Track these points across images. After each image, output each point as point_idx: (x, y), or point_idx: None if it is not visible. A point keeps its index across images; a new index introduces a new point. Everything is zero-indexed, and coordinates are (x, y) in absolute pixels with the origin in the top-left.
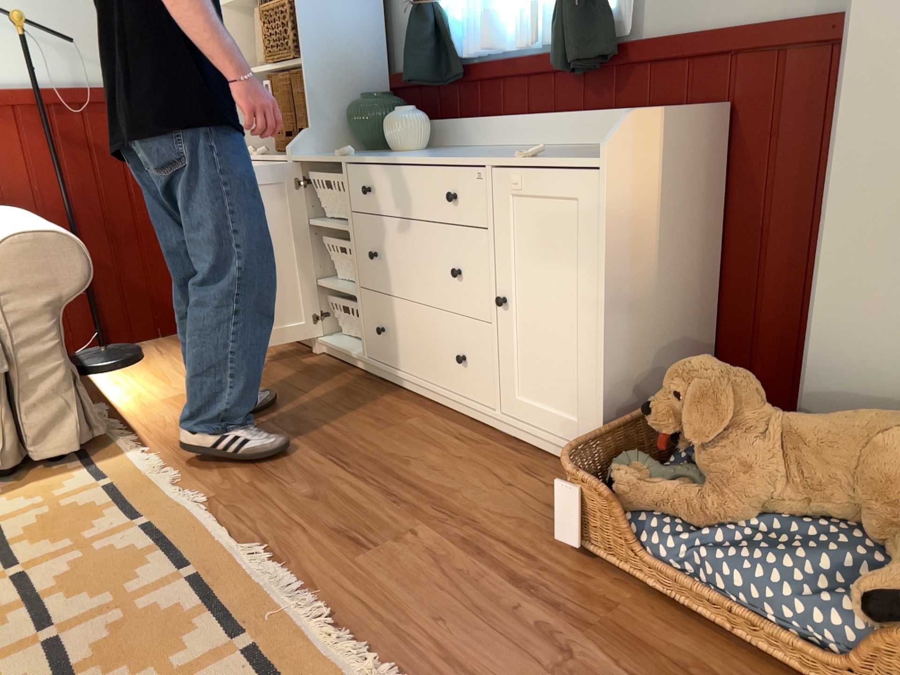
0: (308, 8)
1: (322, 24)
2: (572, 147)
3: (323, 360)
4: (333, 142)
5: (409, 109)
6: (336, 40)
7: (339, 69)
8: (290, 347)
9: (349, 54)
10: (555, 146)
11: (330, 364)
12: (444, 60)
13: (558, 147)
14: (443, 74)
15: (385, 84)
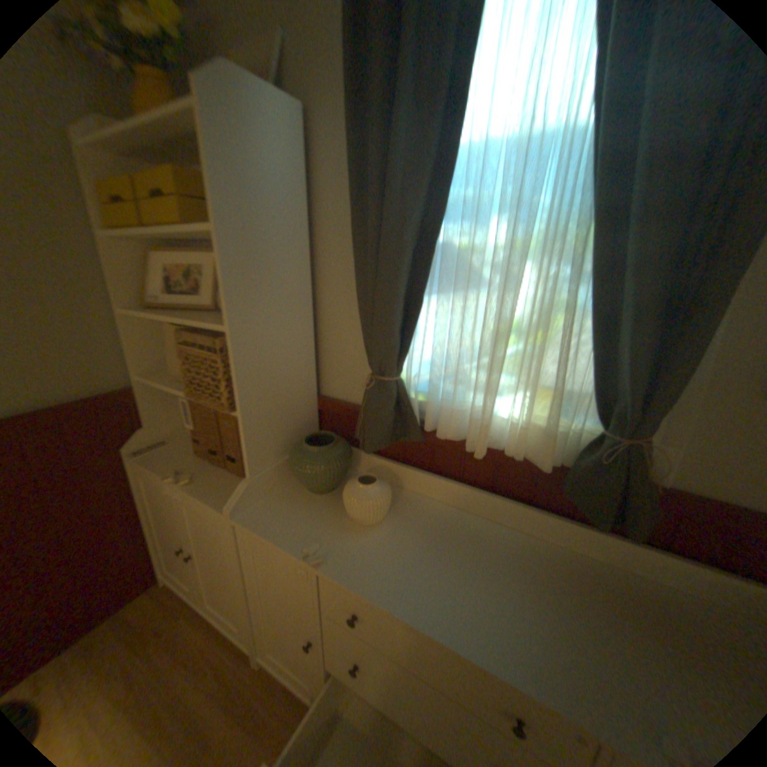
0: (246, 361)
1: (261, 372)
2: (582, 567)
3: (269, 688)
4: (273, 480)
5: (375, 482)
6: (274, 382)
7: (277, 409)
8: (225, 653)
9: (286, 392)
10: (543, 541)
11: (279, 696)
12: (401, 419)
13: (561, 560)
14: (399, 432)
15: (316, 404)
